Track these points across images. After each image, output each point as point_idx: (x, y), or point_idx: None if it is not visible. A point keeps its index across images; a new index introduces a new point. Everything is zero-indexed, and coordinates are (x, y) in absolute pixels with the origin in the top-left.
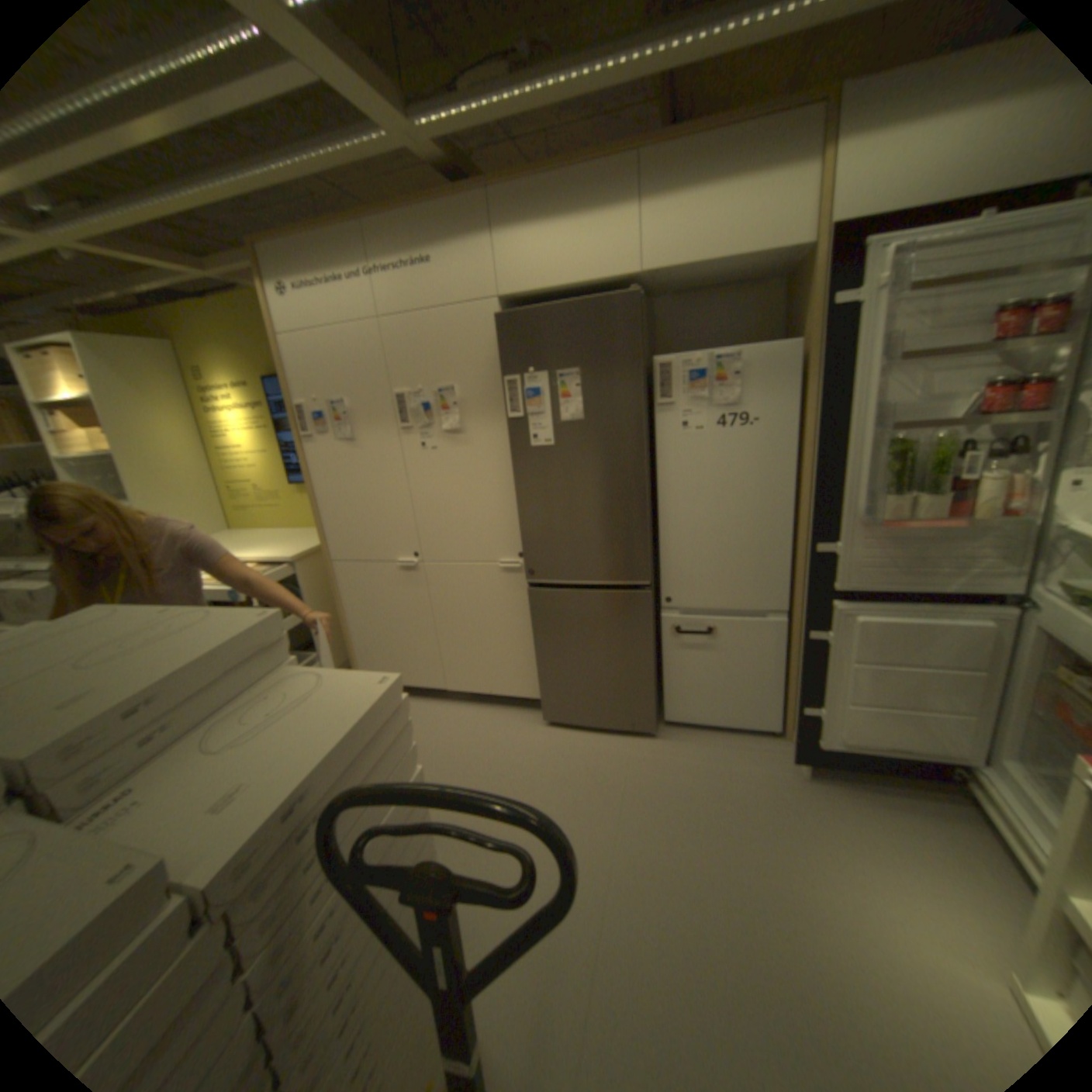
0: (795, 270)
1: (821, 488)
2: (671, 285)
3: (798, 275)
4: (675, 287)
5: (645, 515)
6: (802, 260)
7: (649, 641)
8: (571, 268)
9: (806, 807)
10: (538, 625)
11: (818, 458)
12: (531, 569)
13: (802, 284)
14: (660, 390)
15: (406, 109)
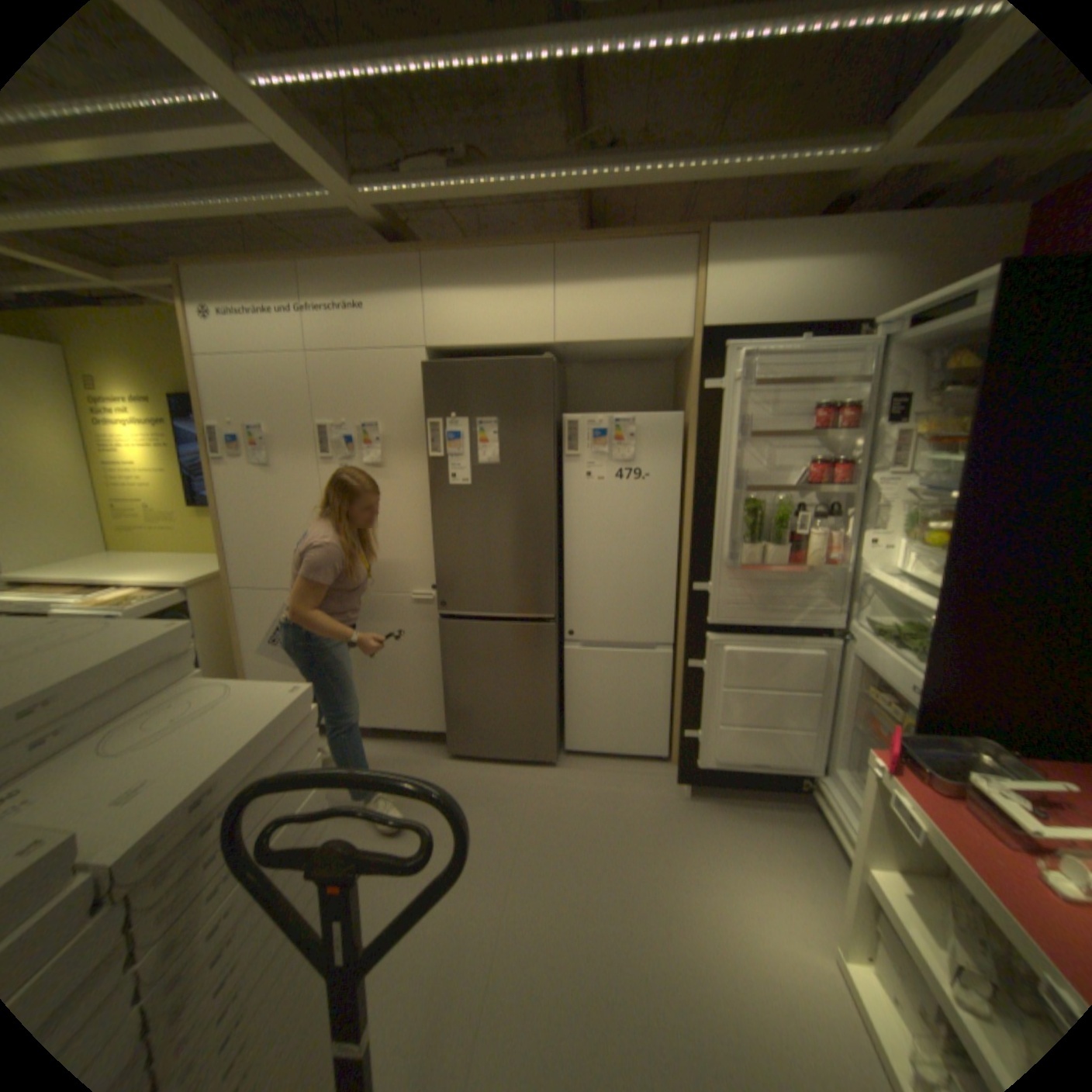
0: (680, 356)
1: (696, 536)
2: (580, 355)
3: (682, 361)
4: (584, 357)
5: (551, 553)
6: (684, 349)
7: (551, 671)
8: (493, 331)
9: (685, 822)
10: (446, 656)
11: (695, 511)
12: (443, 600)
13: (685, 368)
14: (567, 444)
15: (350, 177)
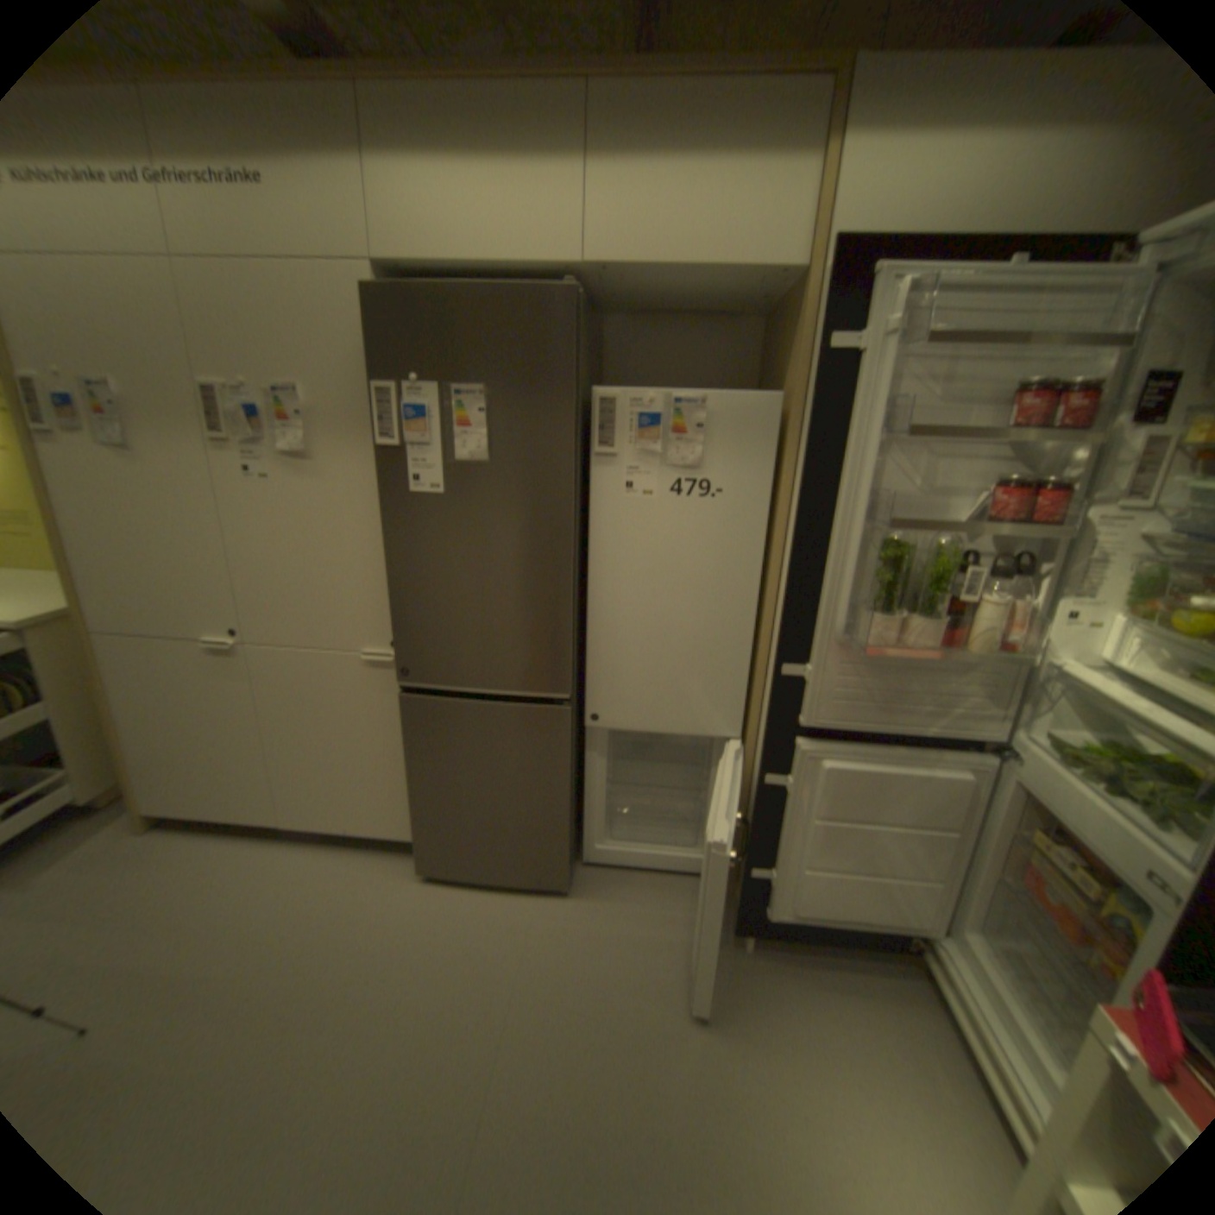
0: (776, 308)
1: (790, 589)
2: (624, 296)
3: (780, 314)
4: (630, 301)
5: (567, 605)
6: (786, 293)
7: (563, 772)
8: (481, 235)
9: (745, 995)
10: (410, 746)
11: (789, 550)
12: (403, 666)
13: (785, 324)
14: (597, 434)
15: None
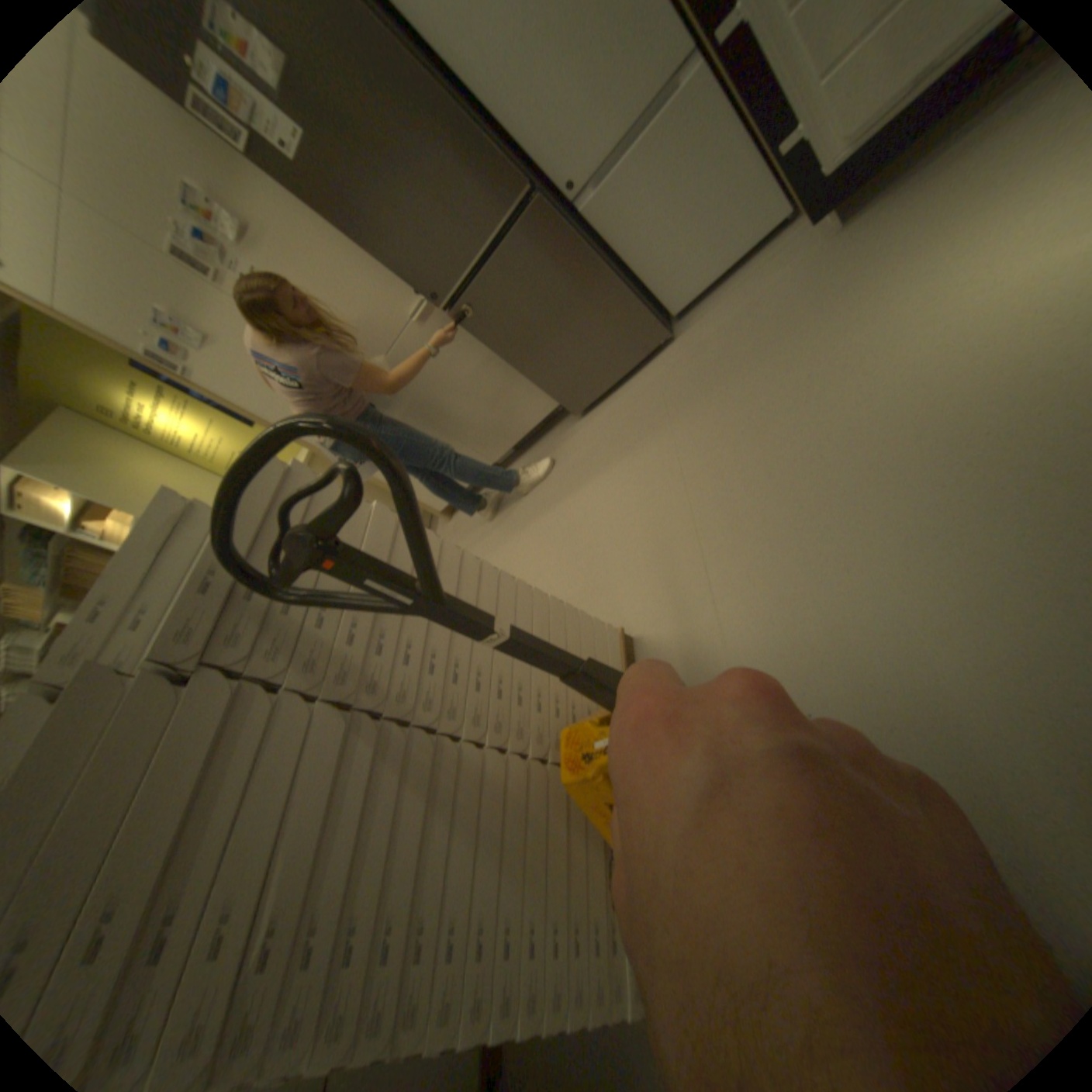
0: None
1: None
2: None
3: None
4: None
5: (450, 105)
6: None
7: (584, 248)
8: None
9: (846, 251)
10: (489, 340)
11: None
12: (430, 293)
13: None
14: None
15: None
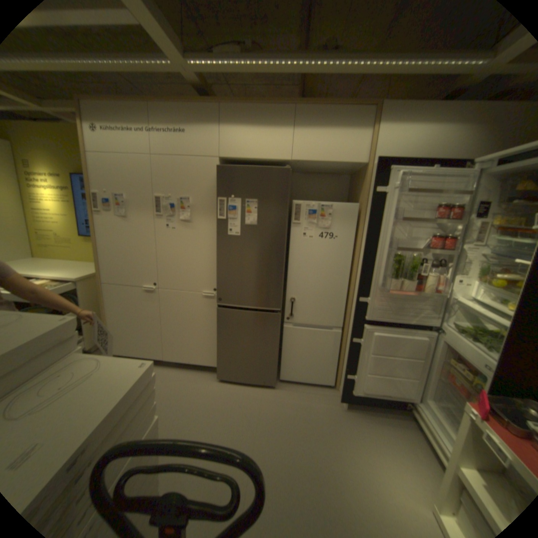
0: (355, 173)
1: (362, 272)
2: (301, 168)
3: (356, 175)
4: (303, 170)
5: (281, 276)
6: (359, 169)
7: (276, 339)
8: (257, 150)
9: (345, 424)
10: (219, 328)
11: (361, 258)
12: (219, 297)
13: (359, 179)
14: (294, 216)
15: (183, 53)
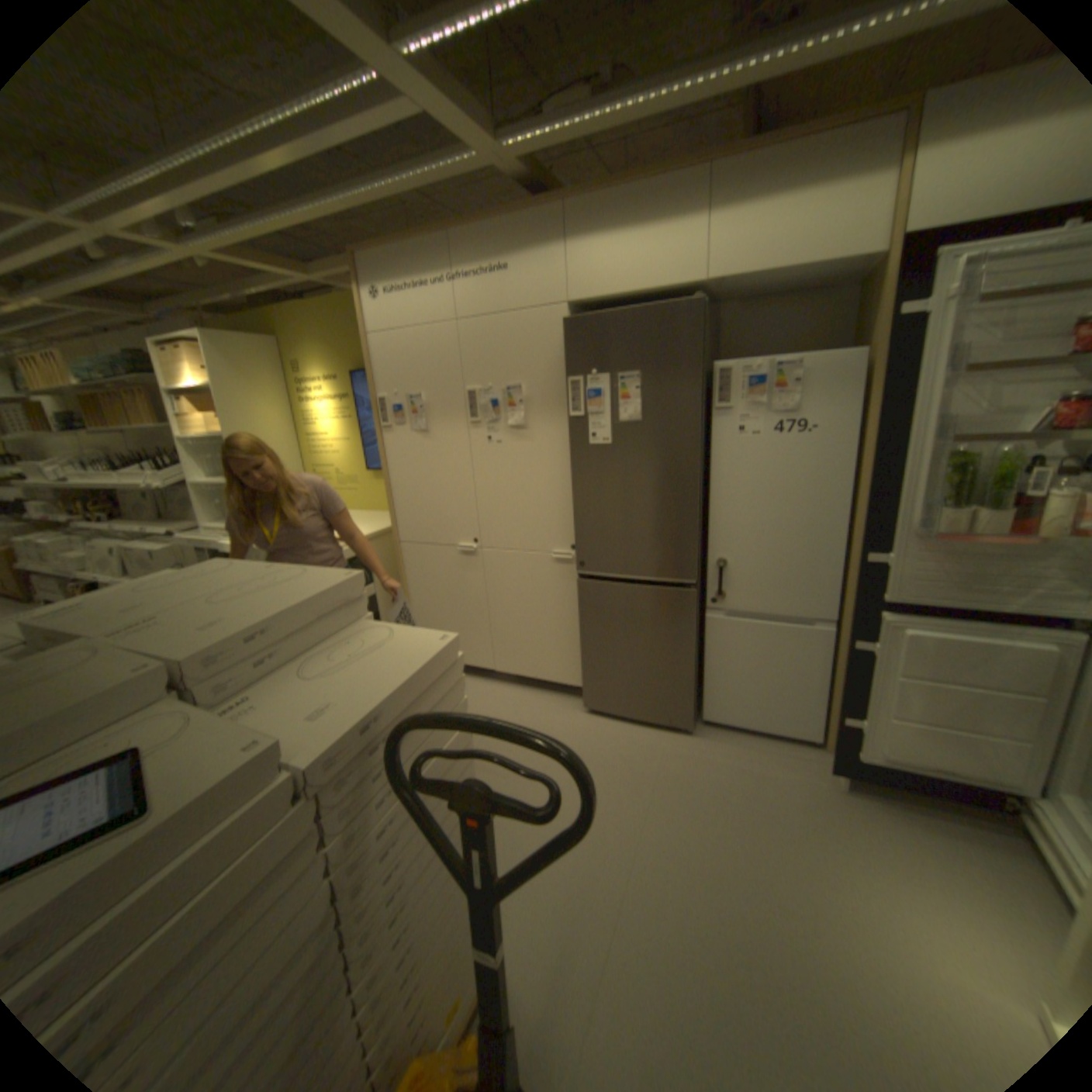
0: (868, 277)
1: (877, 498)
2: (737, 291)
3: (870, 283)
4: (742, 293)
5: (695, 516)
6: (874, 268)
7: (691, 639)
8: (638, 275)
9: (841, 818)
10: (584, 615)
11: (876, 468)
12: (581, 561)
13: (873, 291)
14: (717, 395)
15: (494, 131)
